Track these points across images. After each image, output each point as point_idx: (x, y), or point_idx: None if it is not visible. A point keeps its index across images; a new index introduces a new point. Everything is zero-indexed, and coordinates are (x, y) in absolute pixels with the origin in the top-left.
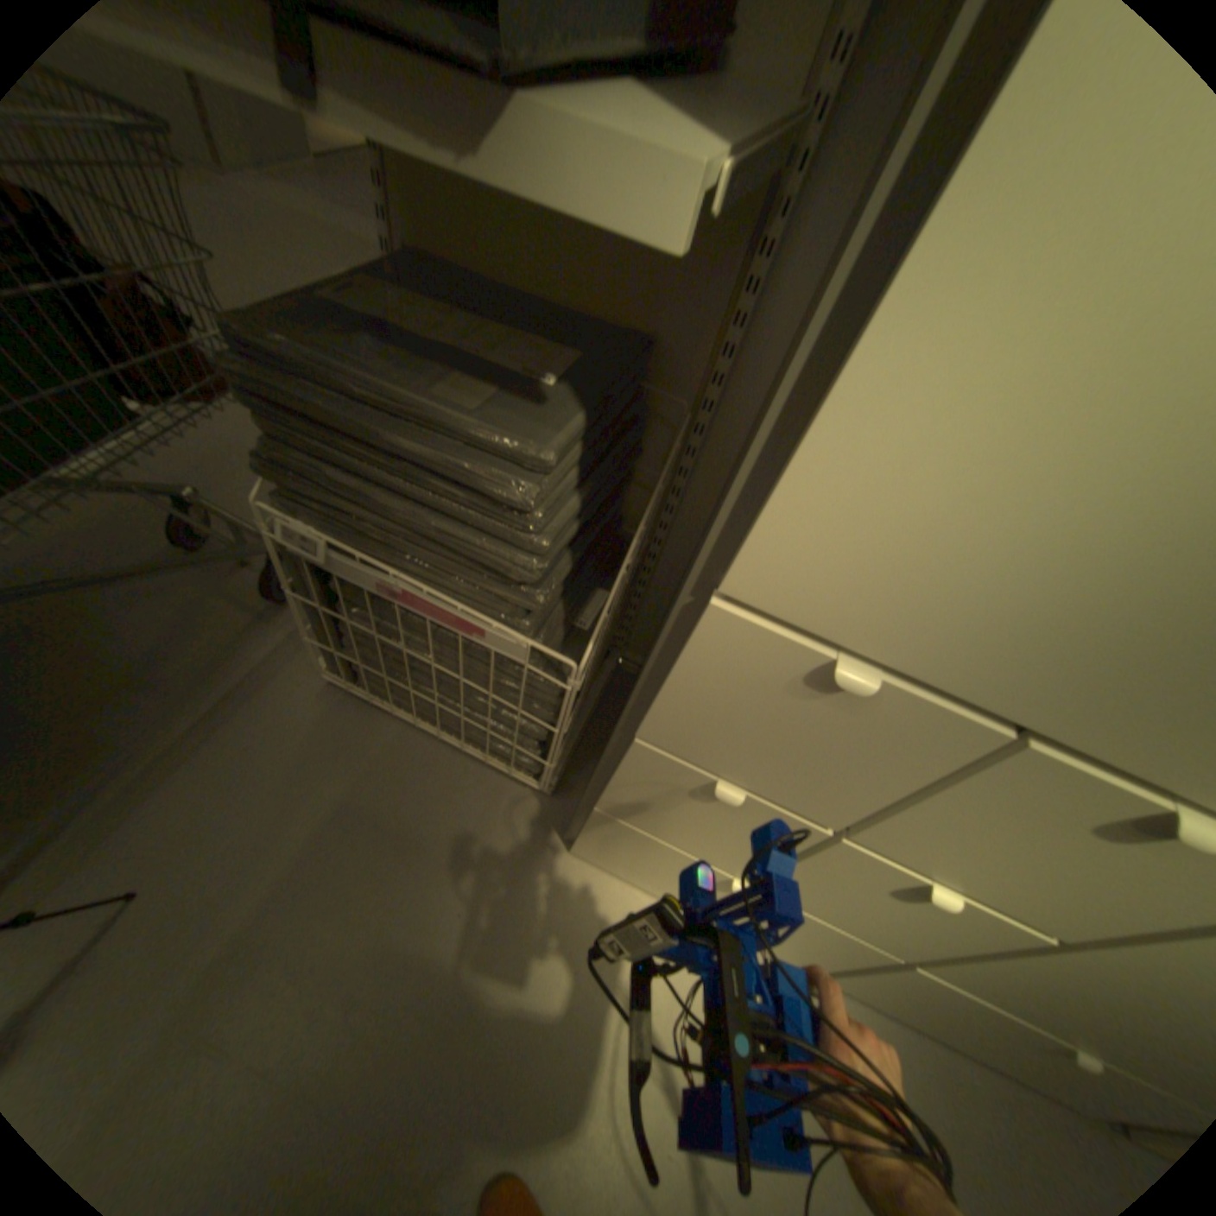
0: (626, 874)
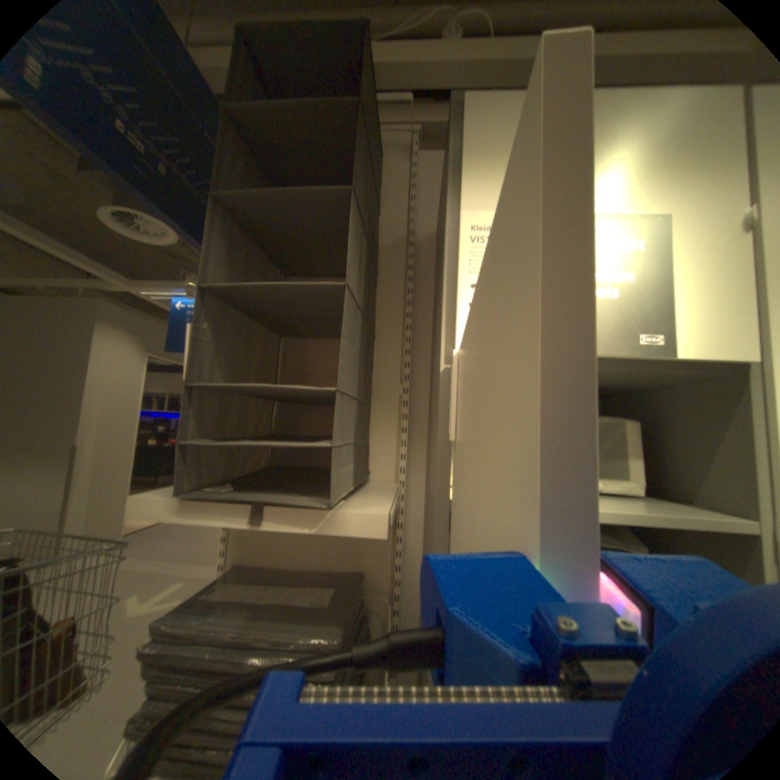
0: None
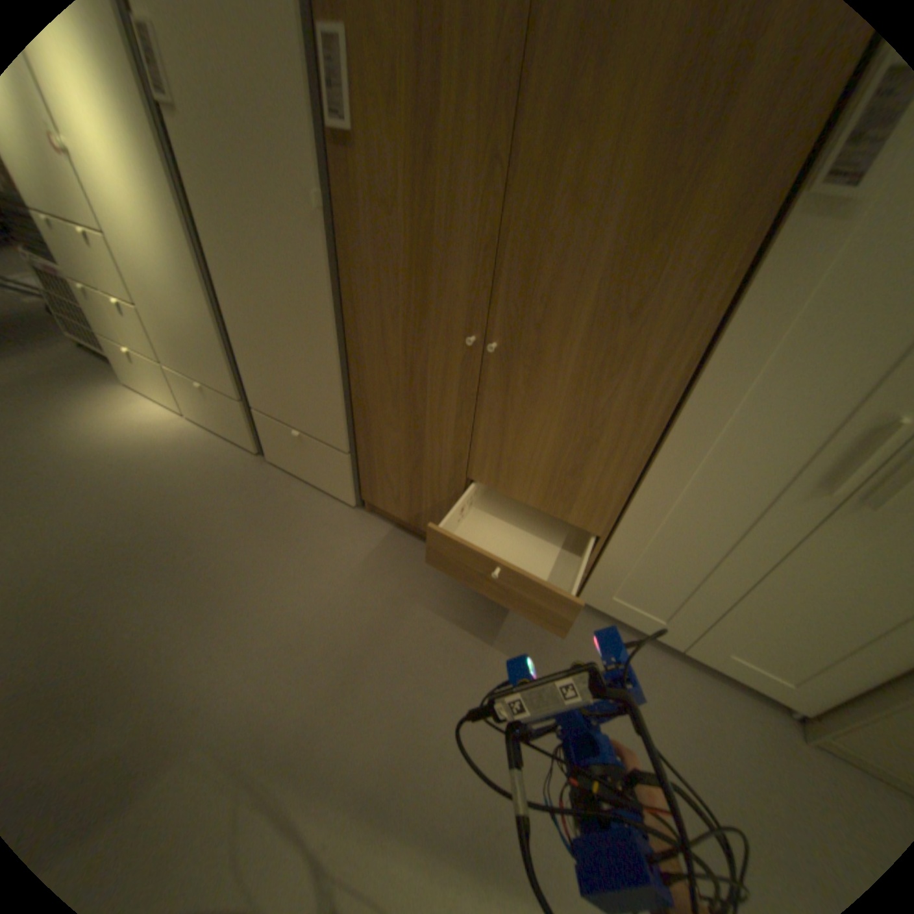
0: (134, 385)
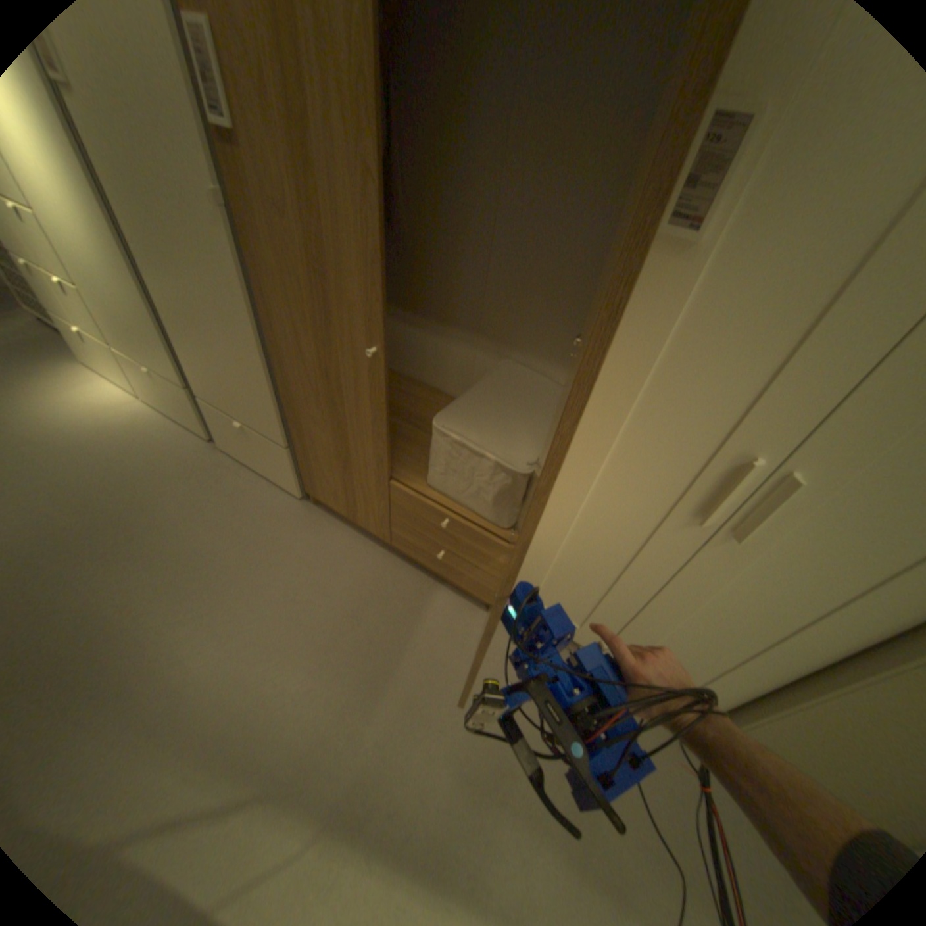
0: (89, 364)
